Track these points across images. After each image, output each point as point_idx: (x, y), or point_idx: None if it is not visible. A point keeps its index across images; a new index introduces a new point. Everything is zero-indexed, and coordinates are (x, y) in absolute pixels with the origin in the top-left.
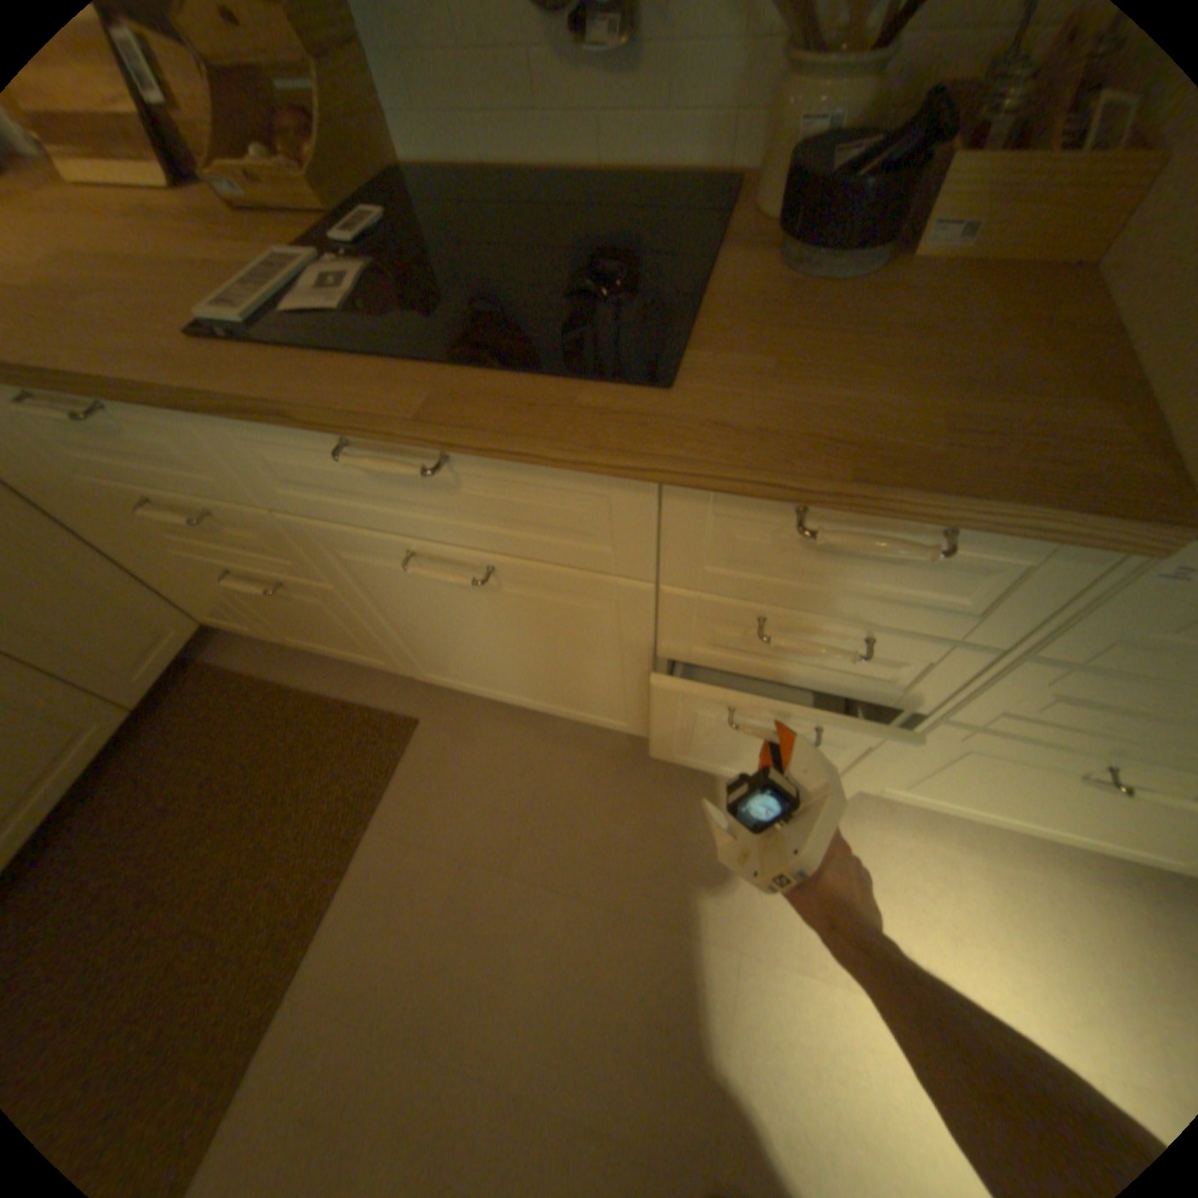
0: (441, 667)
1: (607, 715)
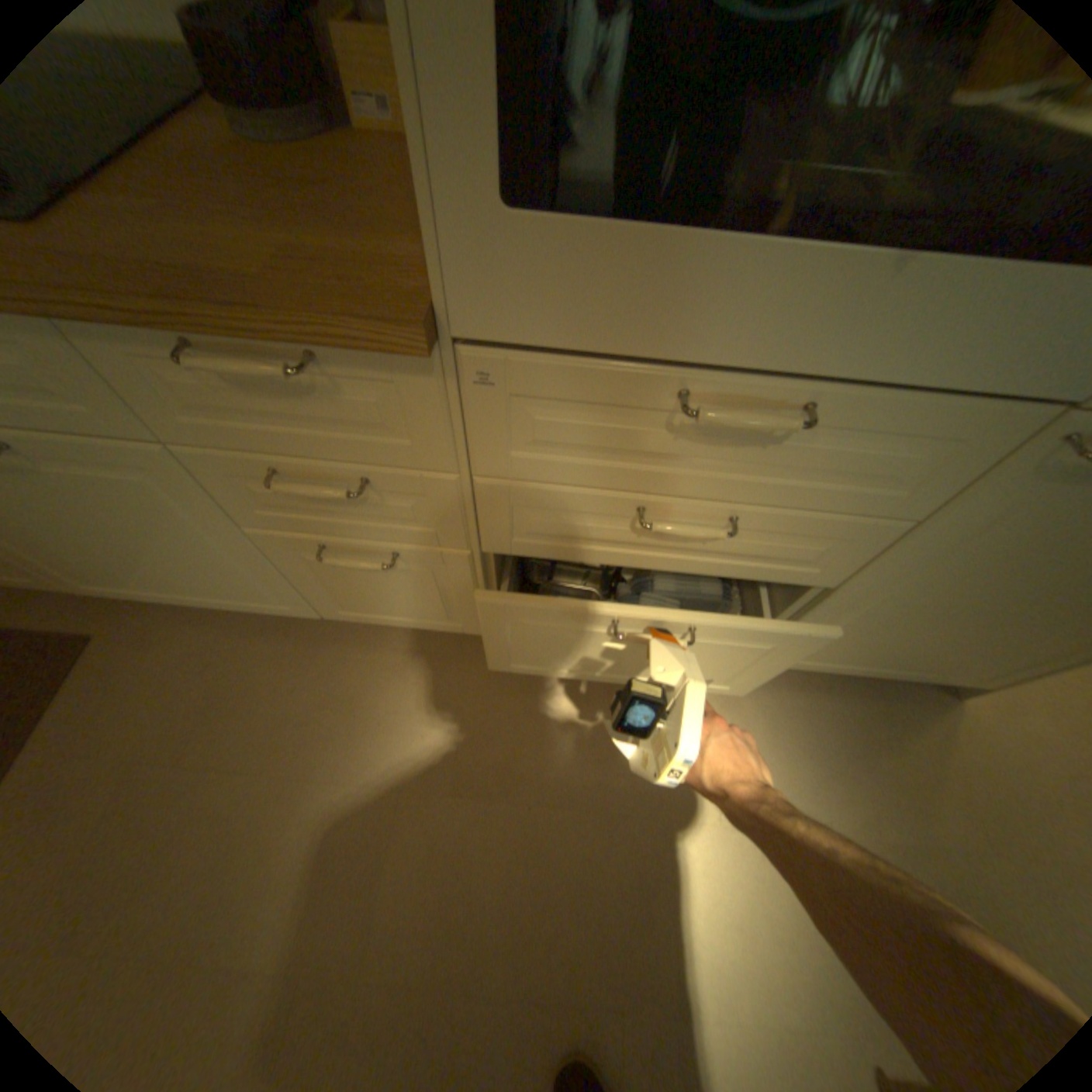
0: (82, 574)
1: (266, 601)
